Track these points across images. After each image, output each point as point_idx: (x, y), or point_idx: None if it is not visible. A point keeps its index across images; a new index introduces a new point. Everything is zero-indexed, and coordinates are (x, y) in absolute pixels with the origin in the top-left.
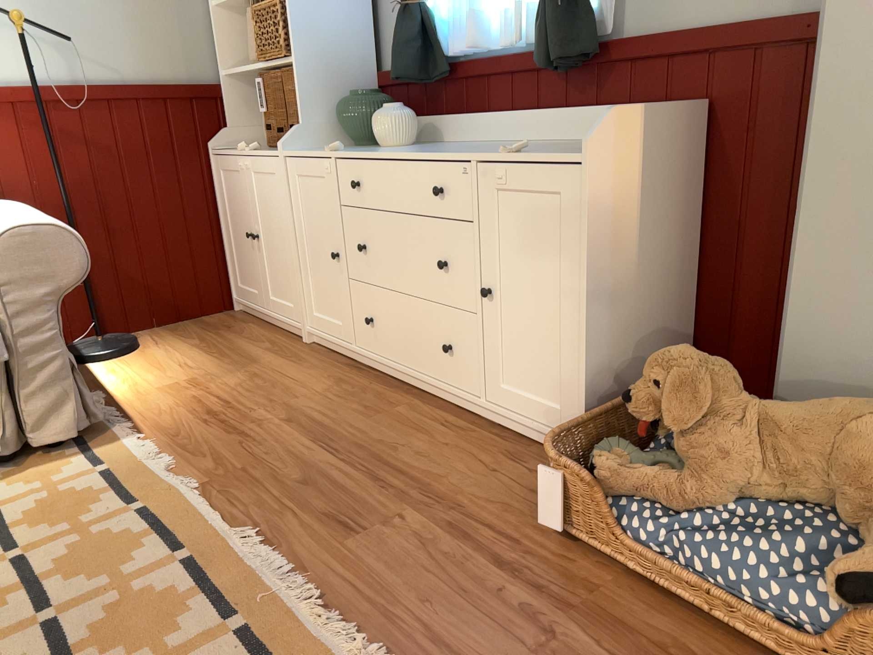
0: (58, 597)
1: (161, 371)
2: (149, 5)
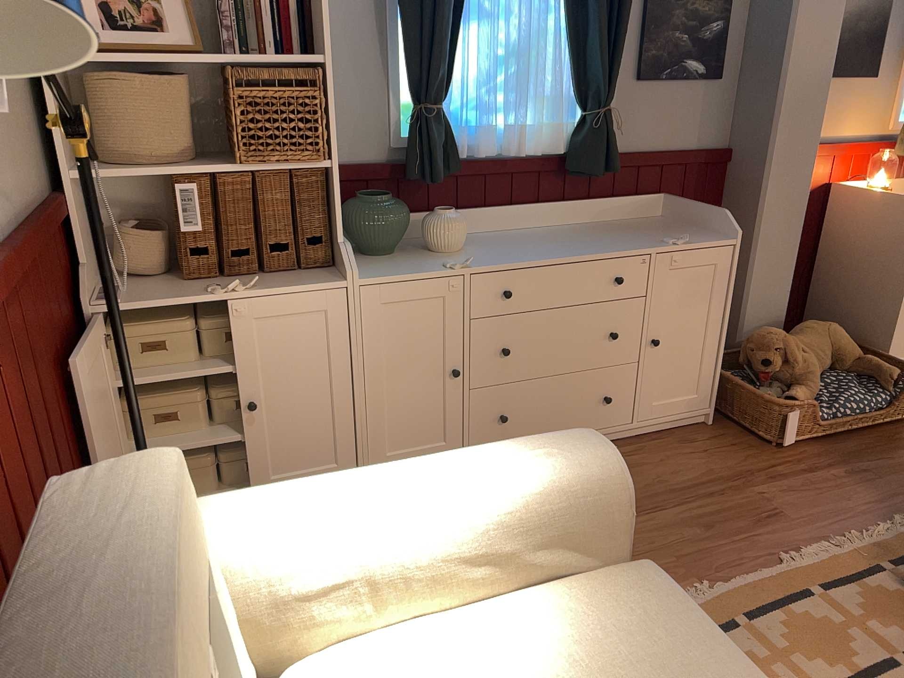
0: (879, 658)
1: None
2: None
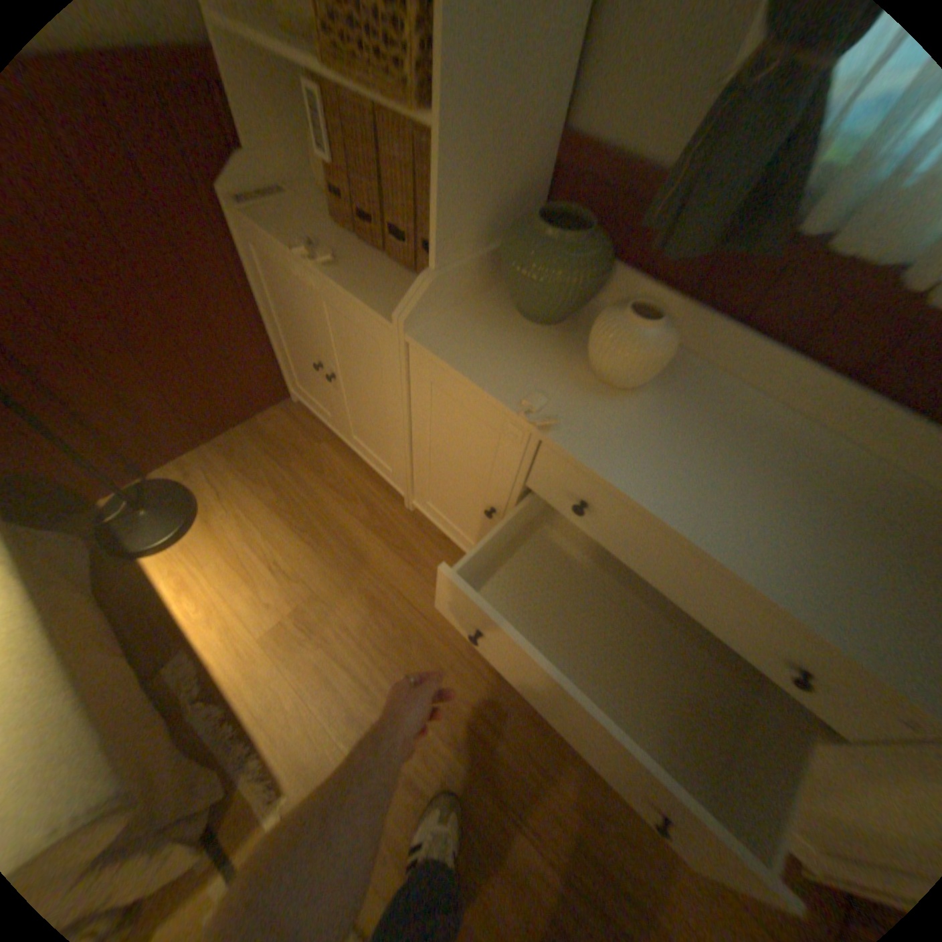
0: None
1: (250, 588)
2: None
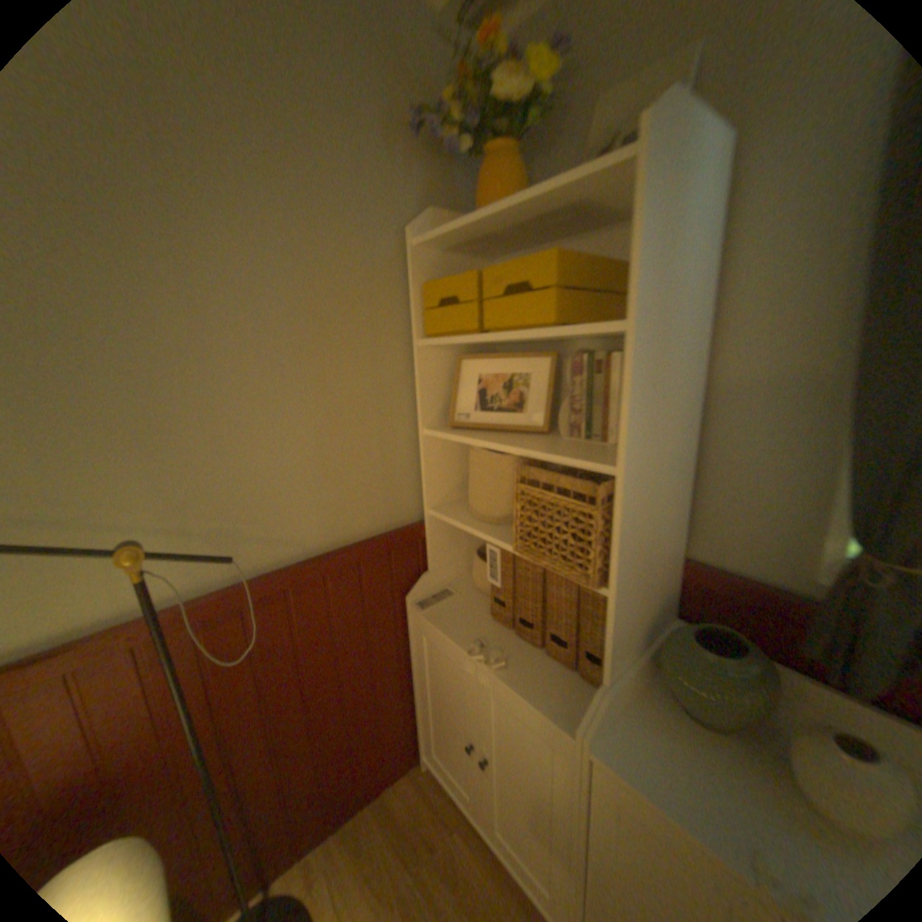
0: None
1: None
2: (345, 439)
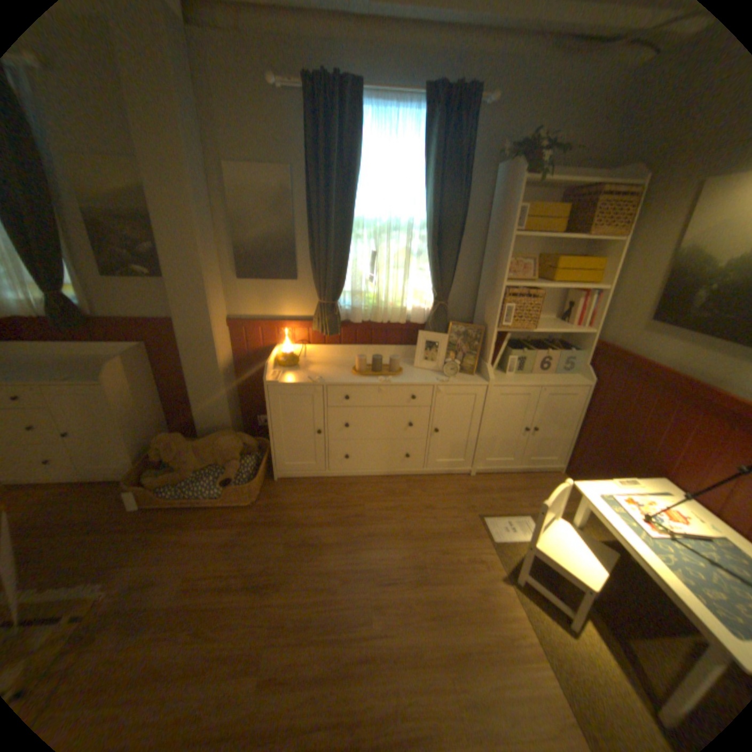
0: None
1: None
2: None
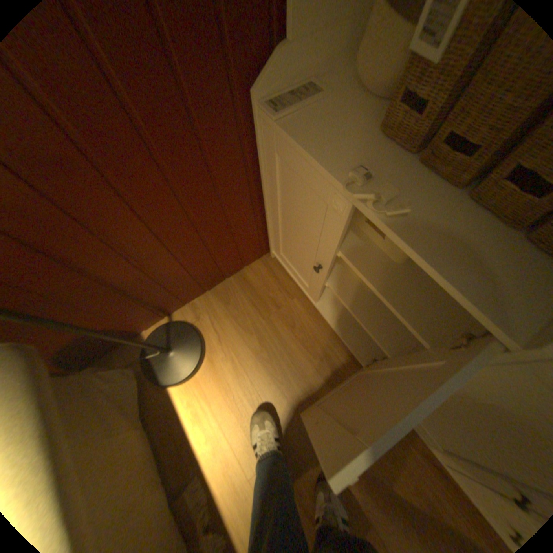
0: None
1: (244, 430)
2: None
